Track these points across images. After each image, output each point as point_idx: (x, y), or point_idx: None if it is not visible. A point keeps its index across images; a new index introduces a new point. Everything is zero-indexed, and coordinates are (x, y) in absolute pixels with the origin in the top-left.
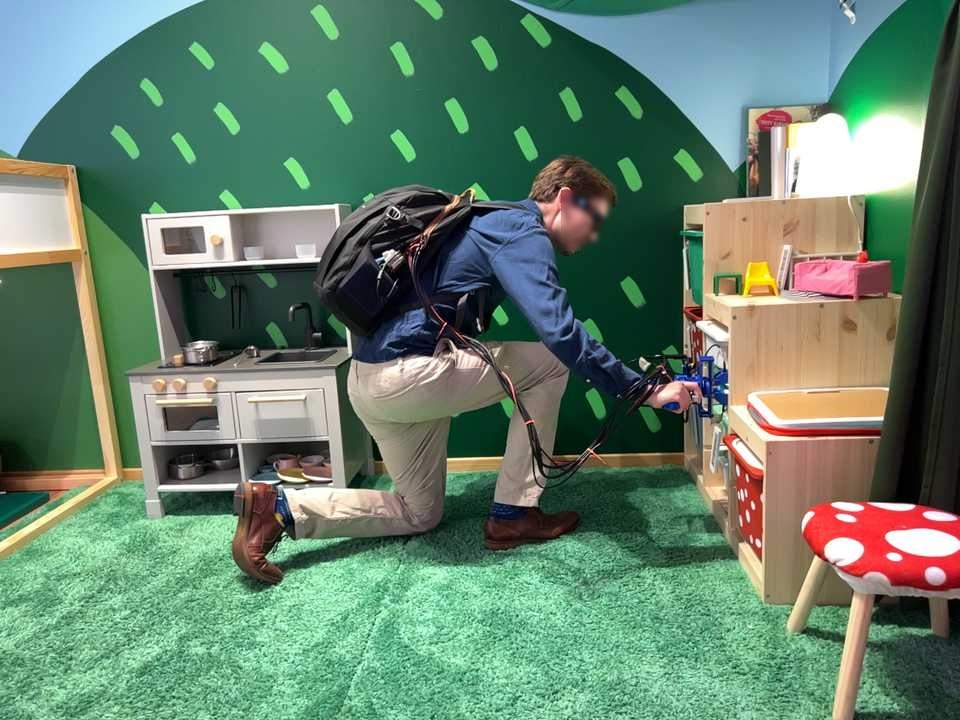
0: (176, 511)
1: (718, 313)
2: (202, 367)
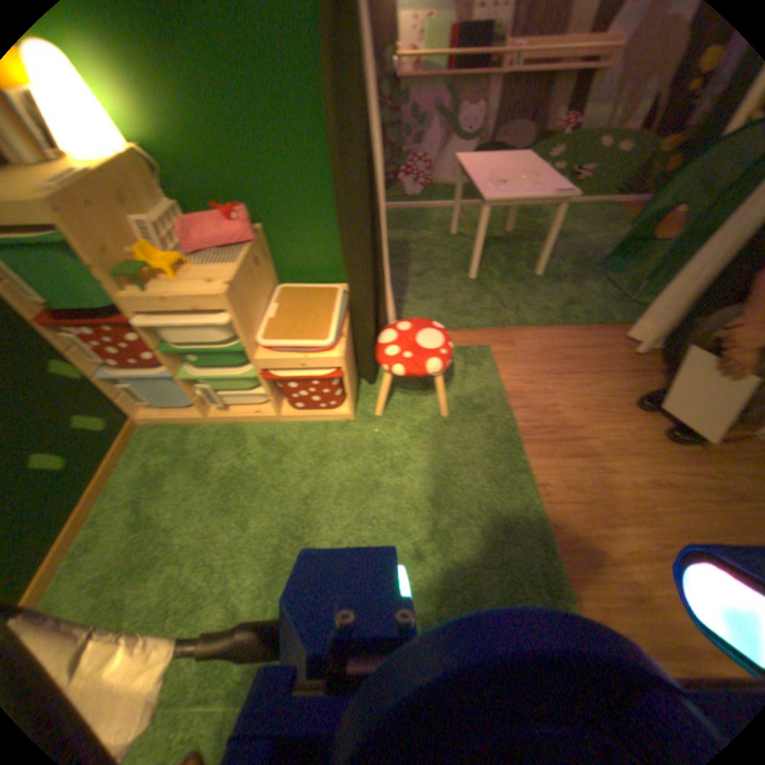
0: None
1: (177, 302)
2: None
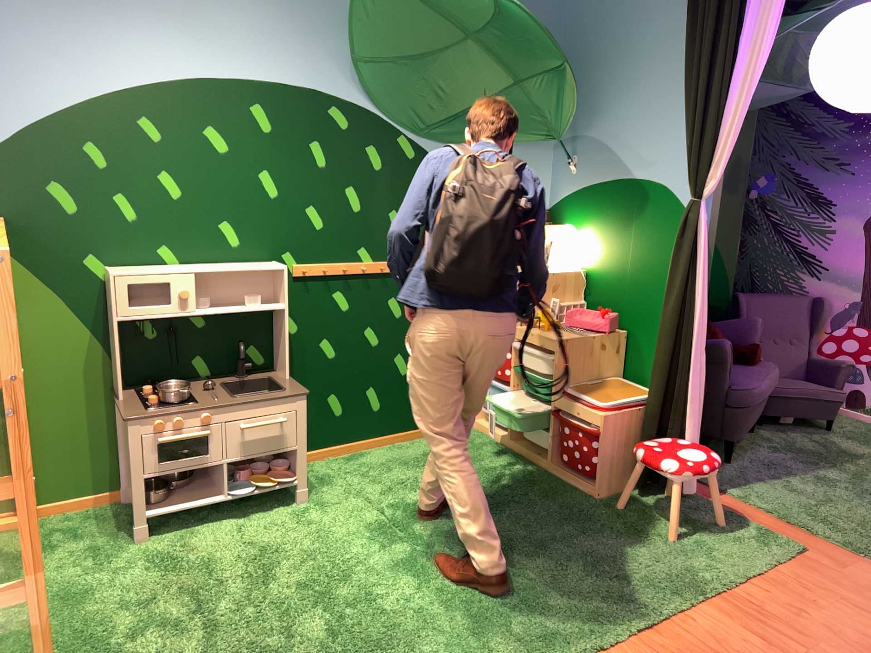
0: (155, 526)
1: (535, 340)
2: (191, 402)
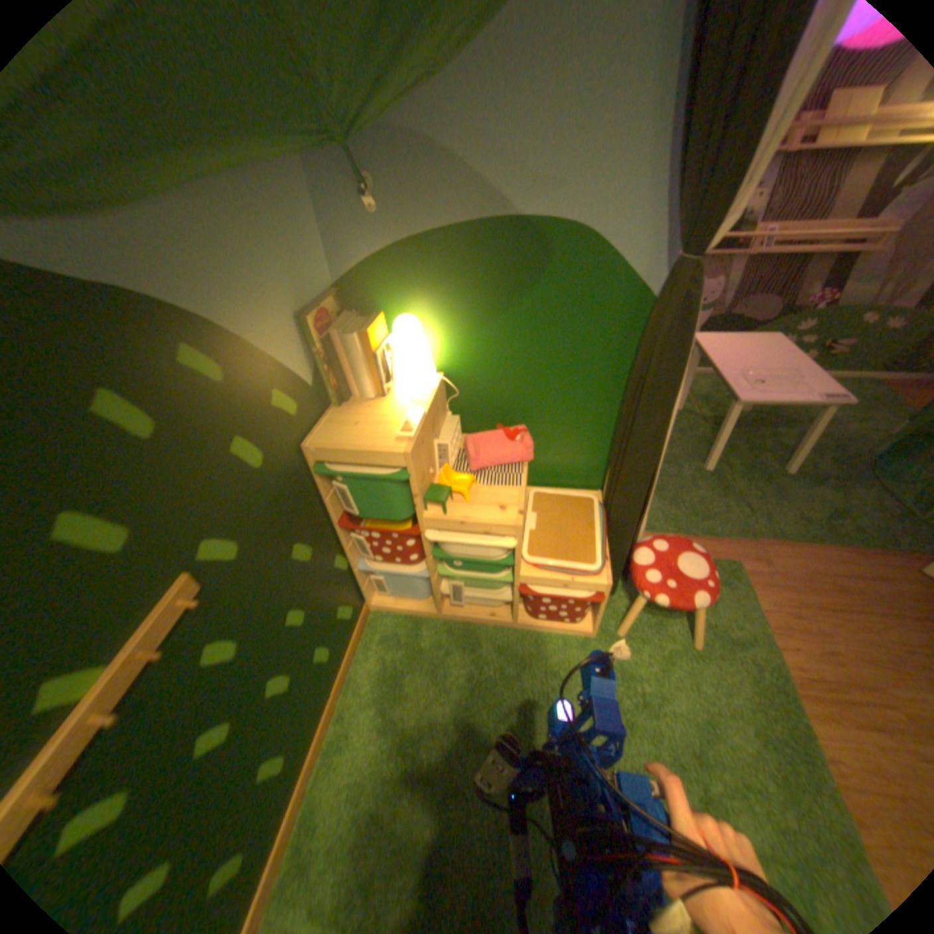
0: None
1: (475, 526)
2: None
